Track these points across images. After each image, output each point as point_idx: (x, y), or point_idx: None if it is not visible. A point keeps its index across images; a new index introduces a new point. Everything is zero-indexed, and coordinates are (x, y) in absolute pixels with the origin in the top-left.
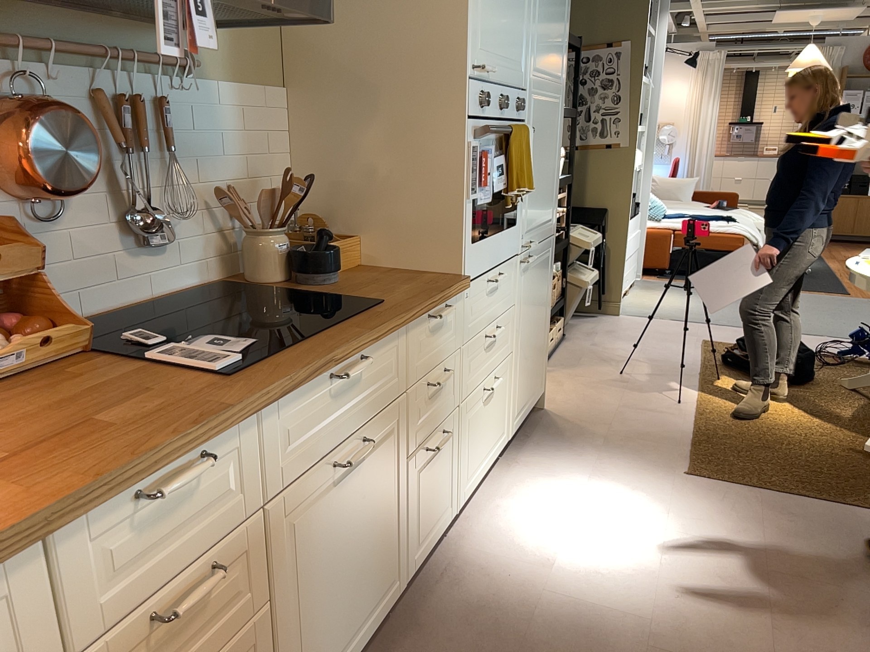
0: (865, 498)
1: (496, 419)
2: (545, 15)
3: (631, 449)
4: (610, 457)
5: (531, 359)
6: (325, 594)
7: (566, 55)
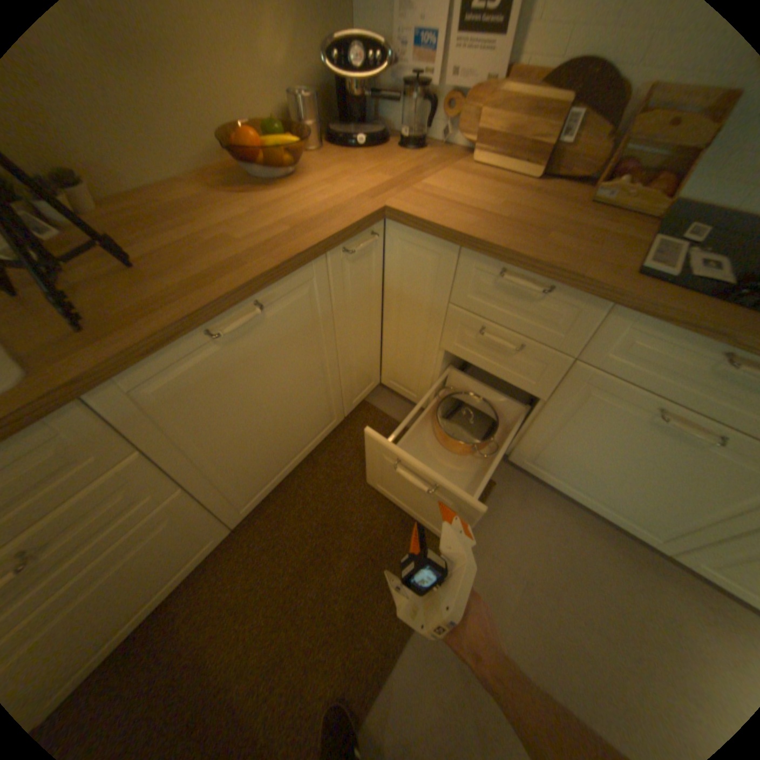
0: None
1: None
2: None
3: None
4: None
5: None
6: (590, 455)
7: None
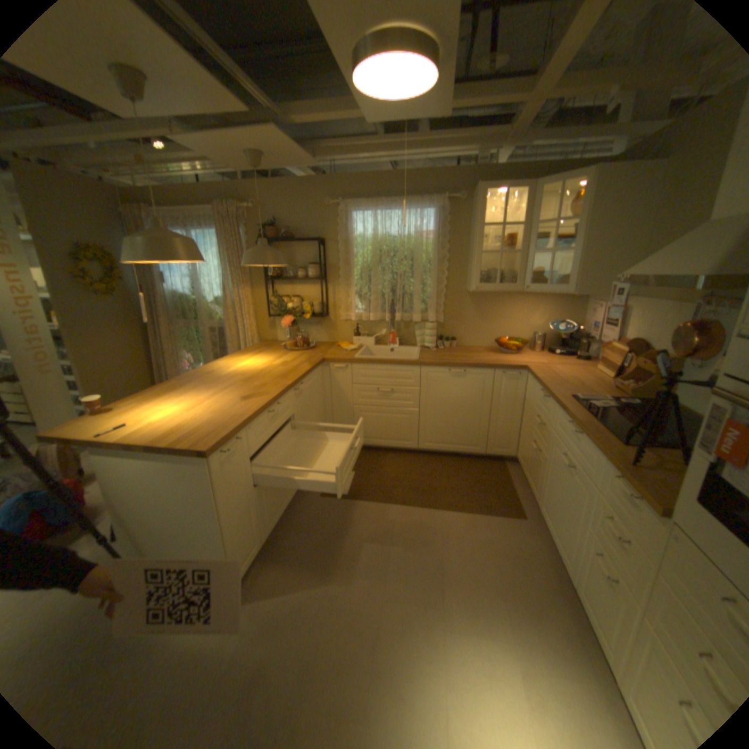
0: None
1: None
2: None
3: None
4: None
5: None
6: (555, 493)
7: None
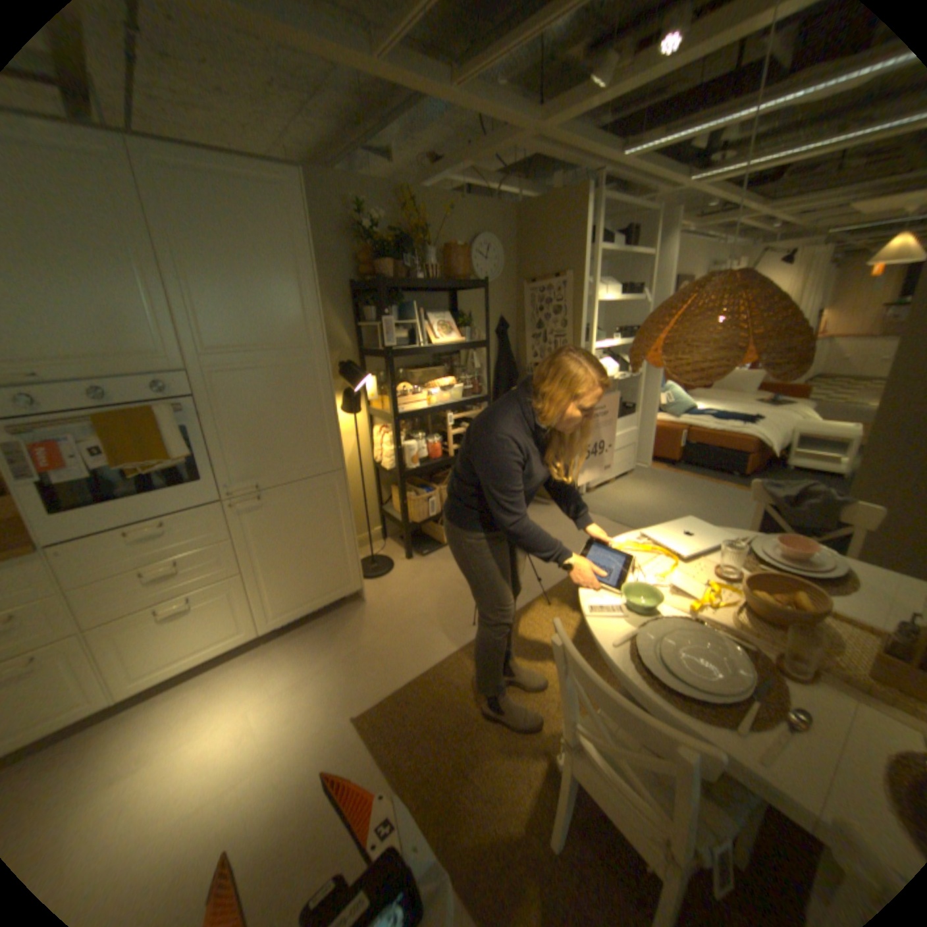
0: (459, 842)
1: (207, 628)
2: (216, 296)
3: (357, 671)
4: (328, 675)
5: (301, 572)
6: None
7: (318, 319)
